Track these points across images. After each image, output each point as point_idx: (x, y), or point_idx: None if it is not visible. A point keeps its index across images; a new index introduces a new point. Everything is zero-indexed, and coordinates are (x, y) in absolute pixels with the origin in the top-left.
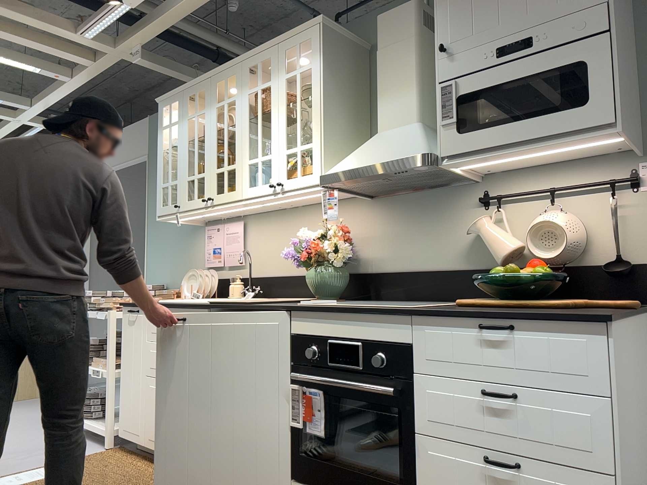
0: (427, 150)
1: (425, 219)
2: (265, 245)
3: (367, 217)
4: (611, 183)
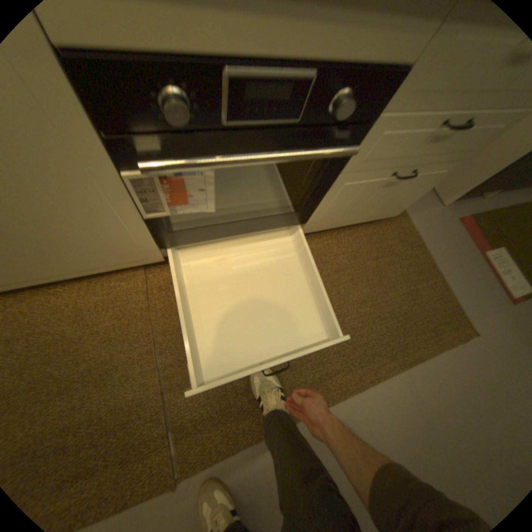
0: None
1: None
2: None
3: None
4: None
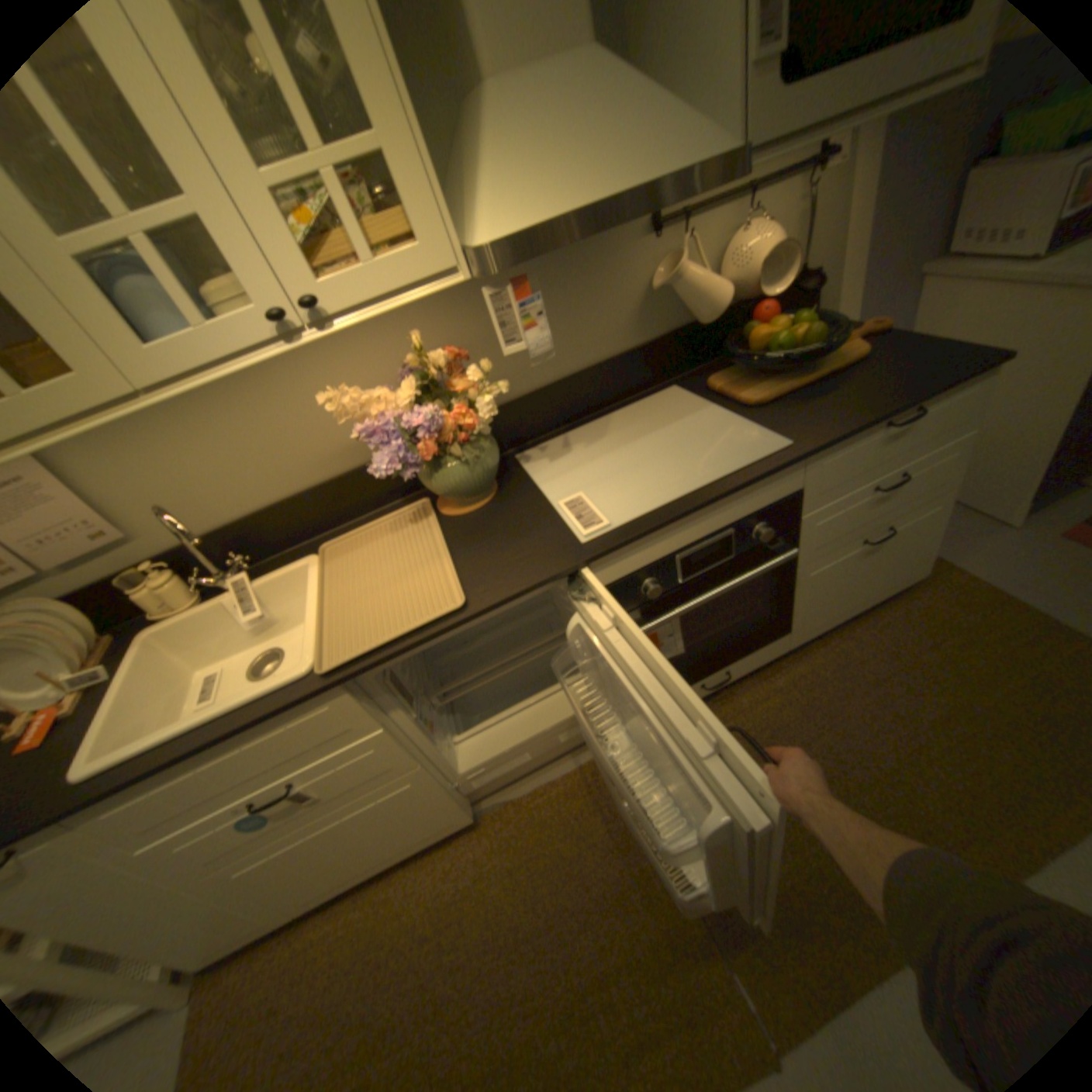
0: (730, 133)
1: (565, 282)
2: (168, 465)
3: (441, 310)
4: (814, 162)
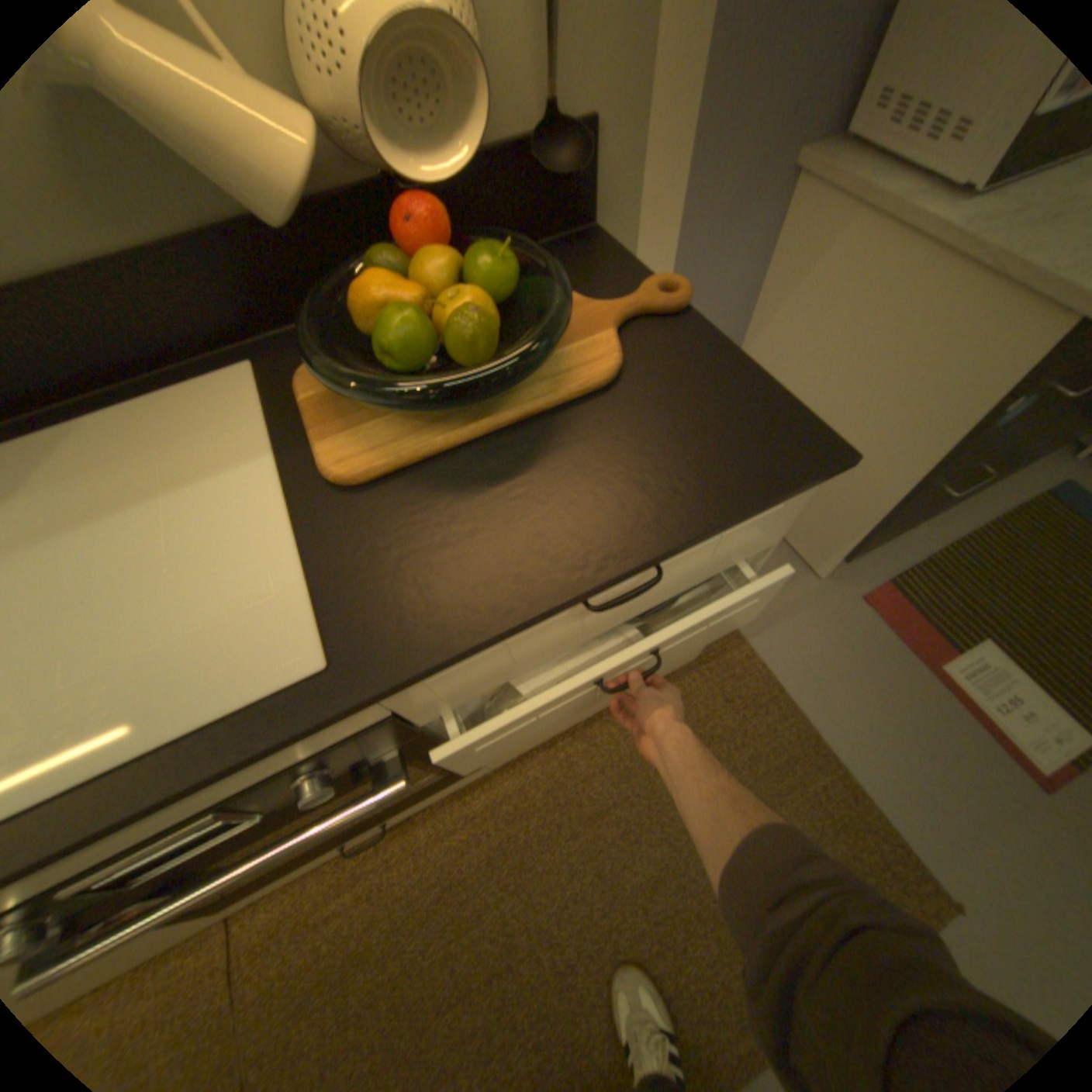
0: None
1: None
2: None
3: None
4: None
